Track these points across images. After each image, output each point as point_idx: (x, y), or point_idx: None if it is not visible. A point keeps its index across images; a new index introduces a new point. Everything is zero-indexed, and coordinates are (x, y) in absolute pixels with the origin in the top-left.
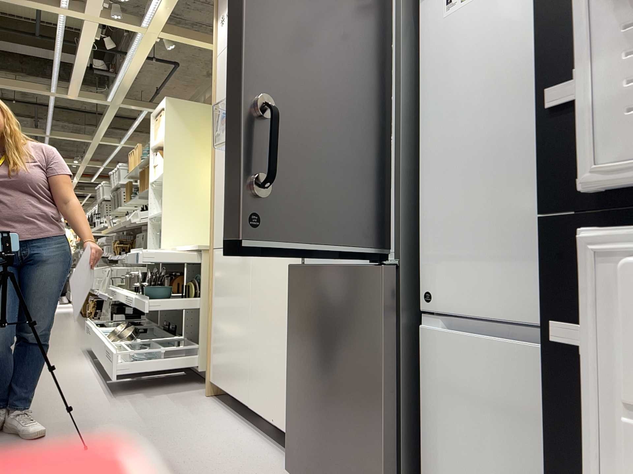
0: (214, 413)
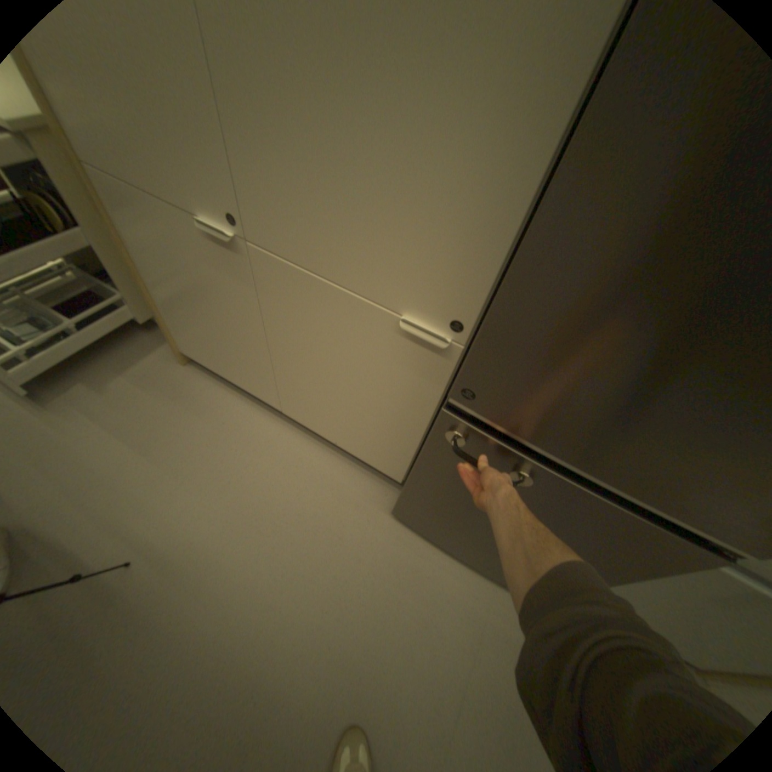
0: (222, 403)
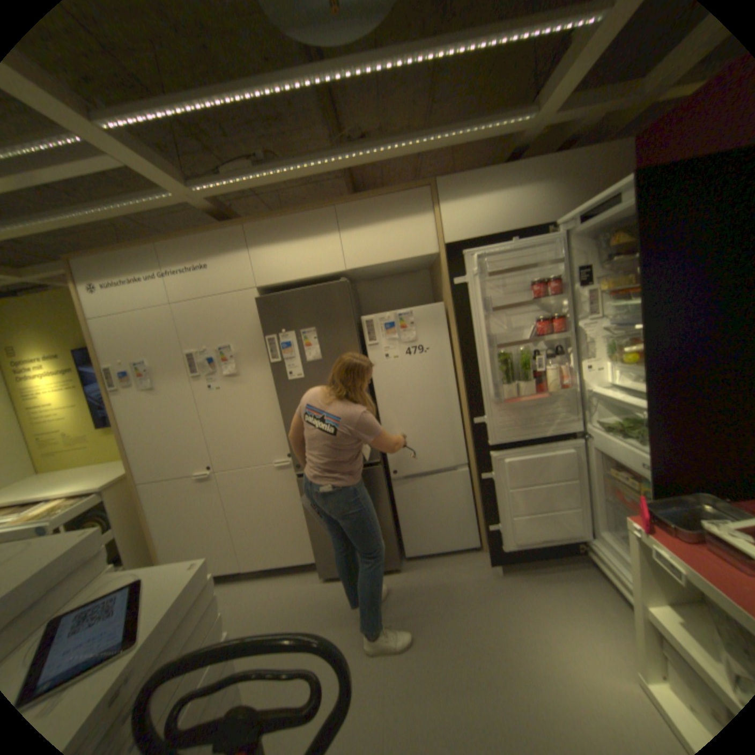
0: None
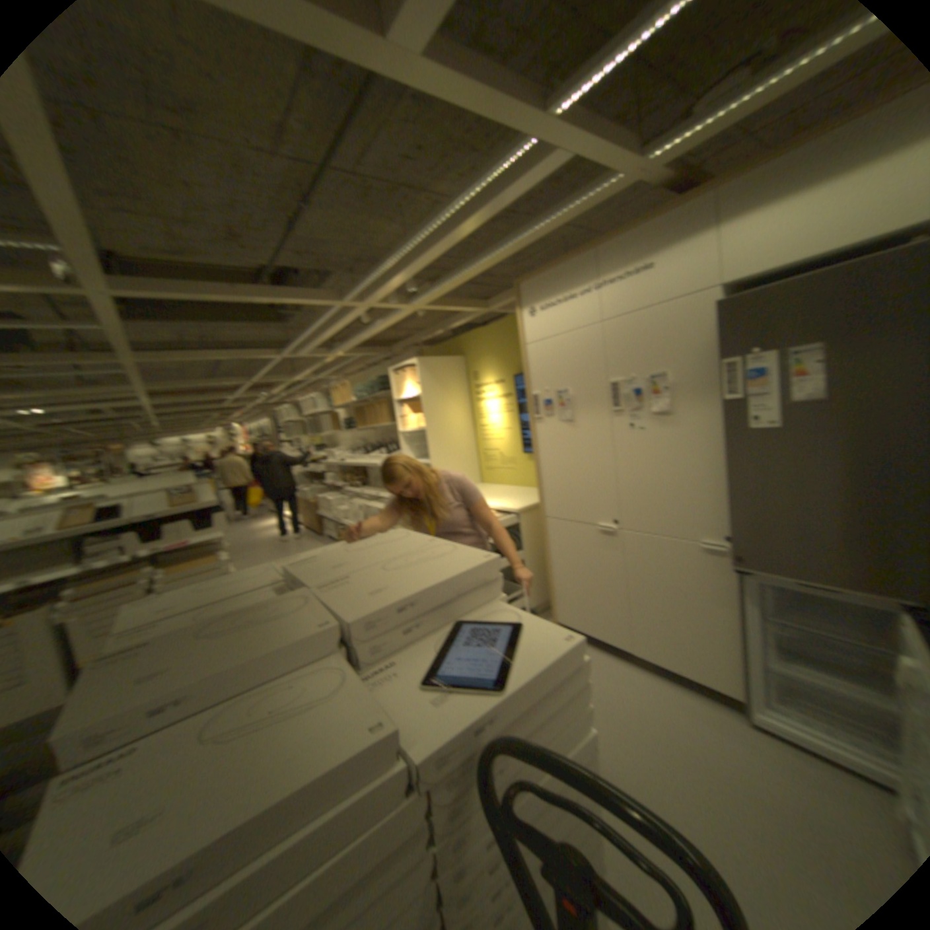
0: None
